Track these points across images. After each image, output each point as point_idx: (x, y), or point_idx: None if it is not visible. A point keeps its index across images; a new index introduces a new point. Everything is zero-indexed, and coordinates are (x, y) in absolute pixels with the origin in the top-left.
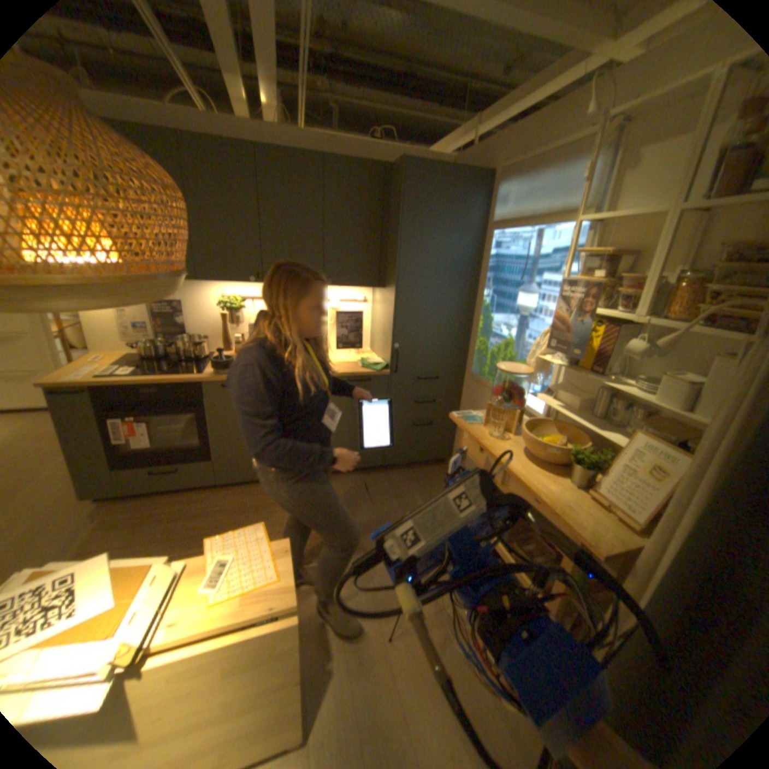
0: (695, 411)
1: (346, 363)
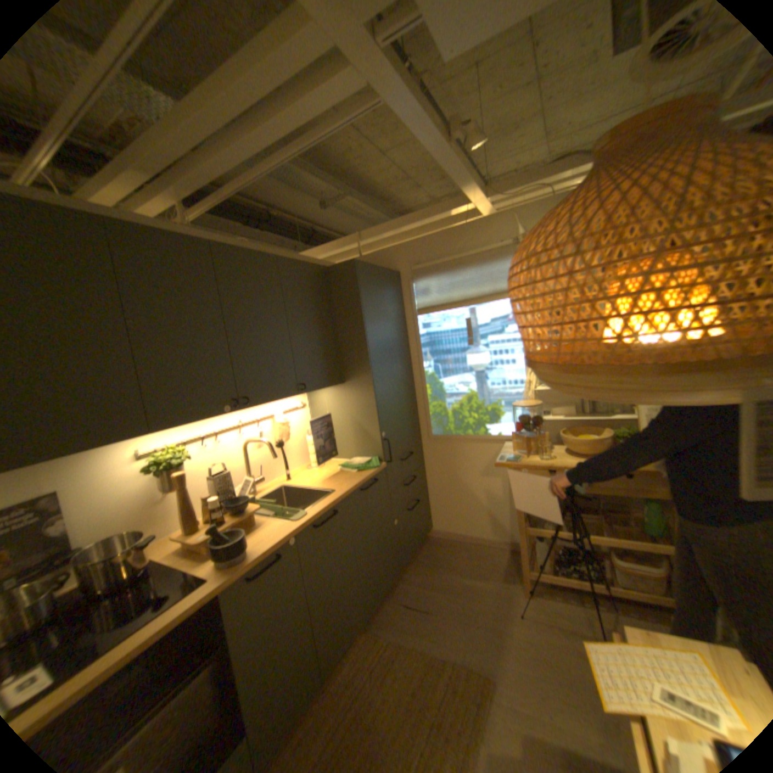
0: None
1: (331, 475)
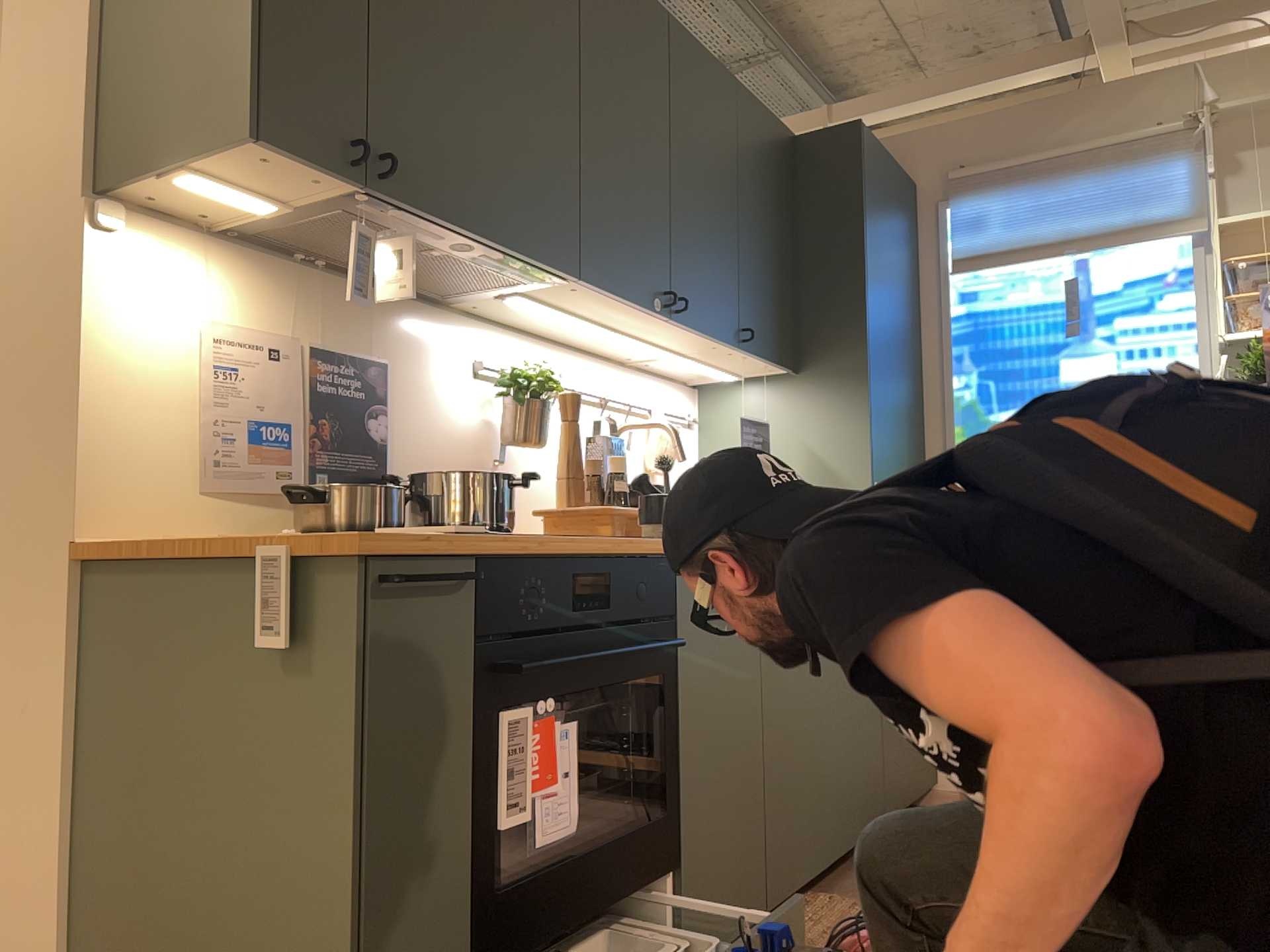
0: None
1: None
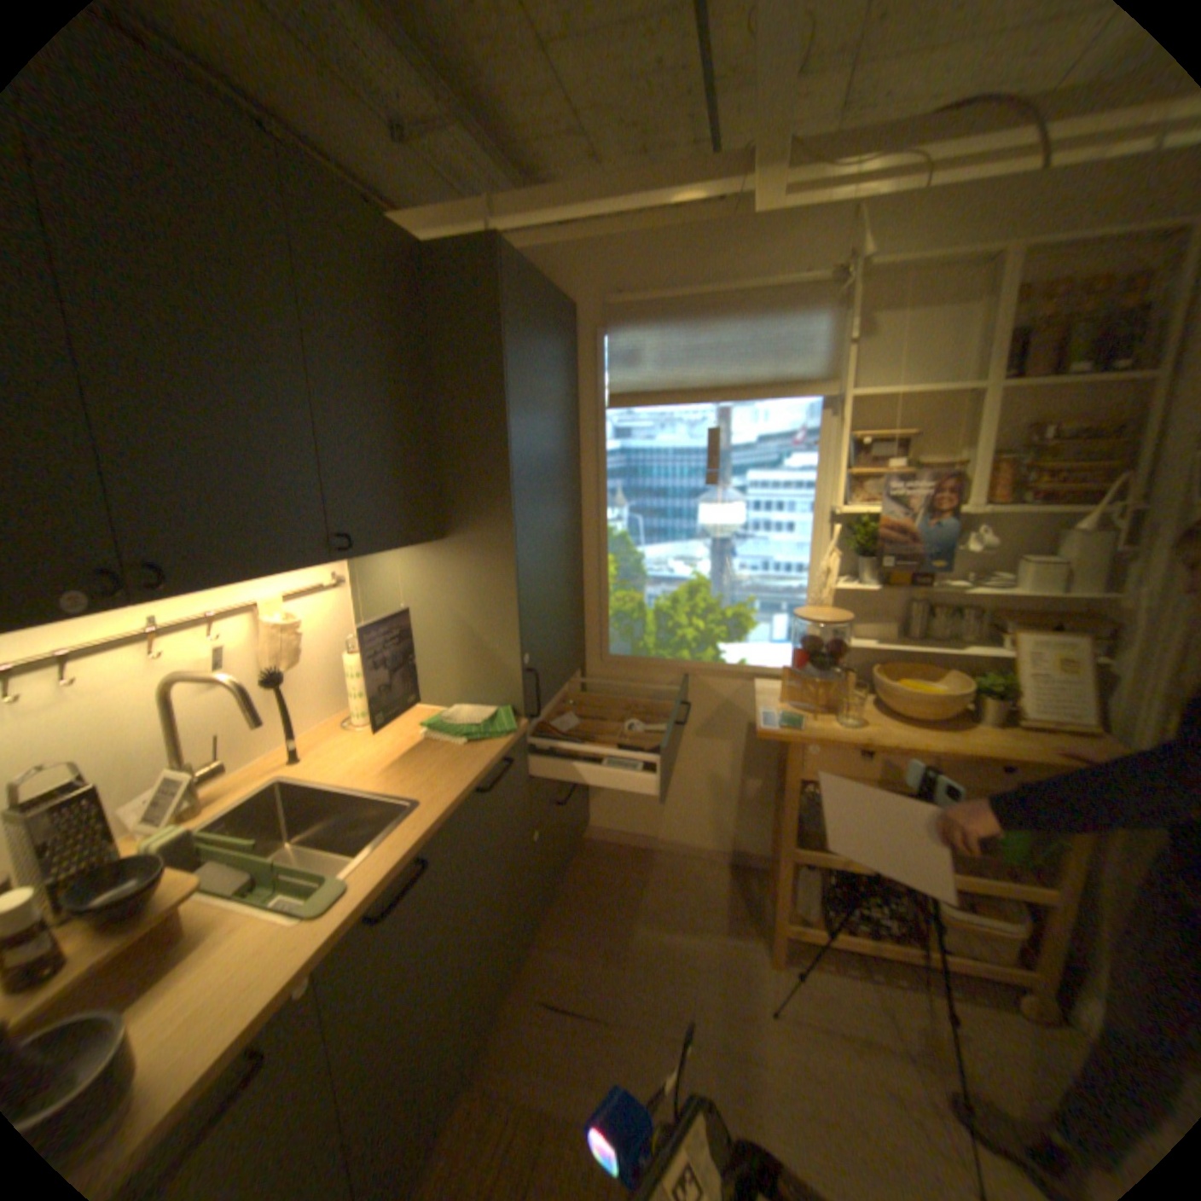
0: (1075, 589)
1: (407, 752)
